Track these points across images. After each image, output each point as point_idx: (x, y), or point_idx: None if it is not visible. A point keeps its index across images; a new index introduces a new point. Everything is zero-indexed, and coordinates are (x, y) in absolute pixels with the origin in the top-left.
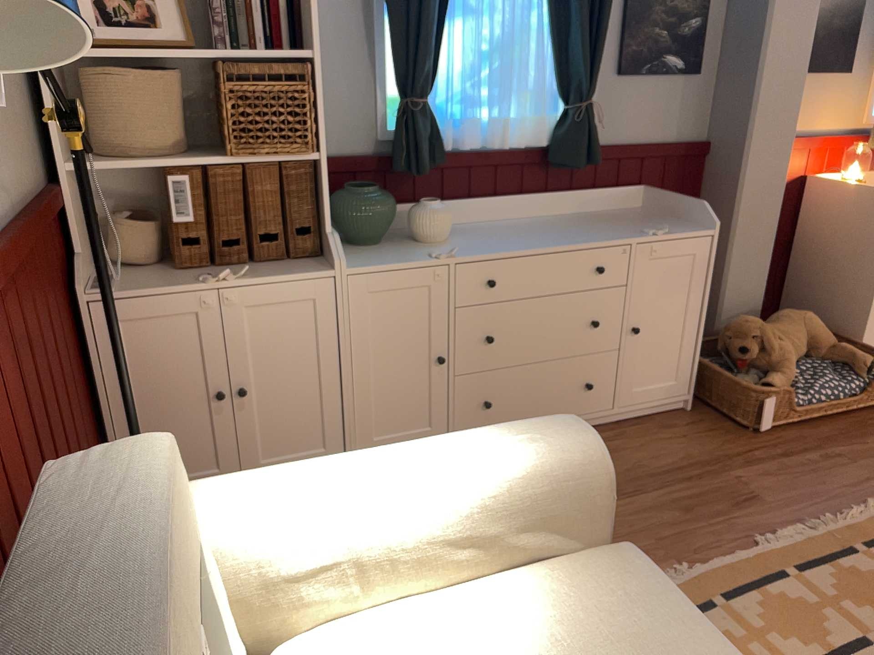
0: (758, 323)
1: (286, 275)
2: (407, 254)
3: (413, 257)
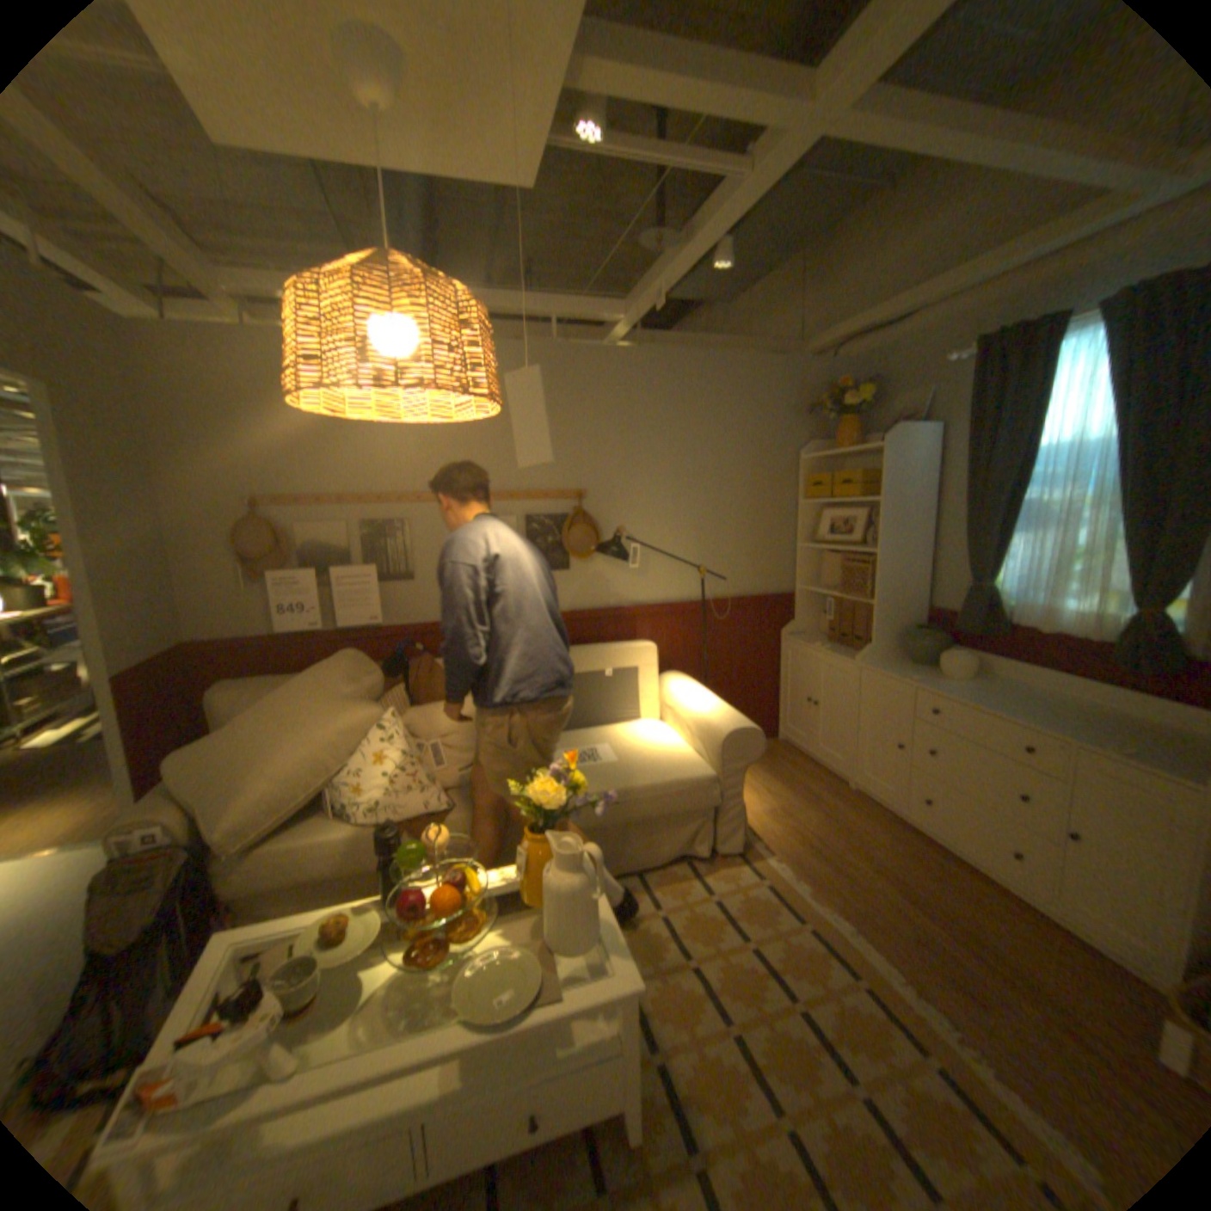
0: None
1: (841, 656)
2: (909, 673)
3: (901, 675)
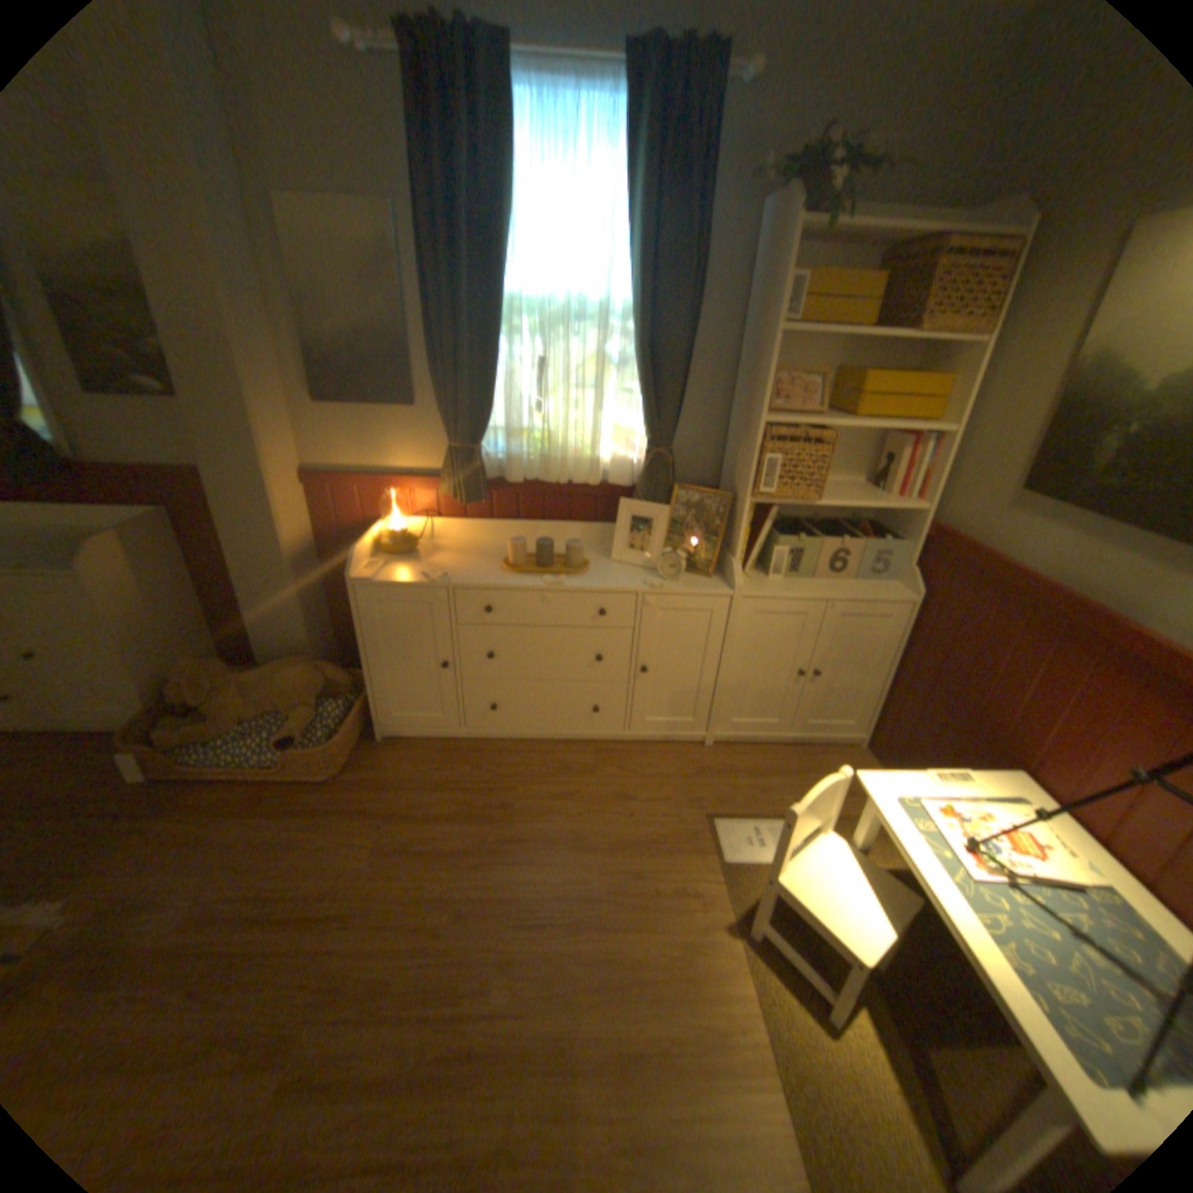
0: (191, 671)
1: None
2: None
3: None
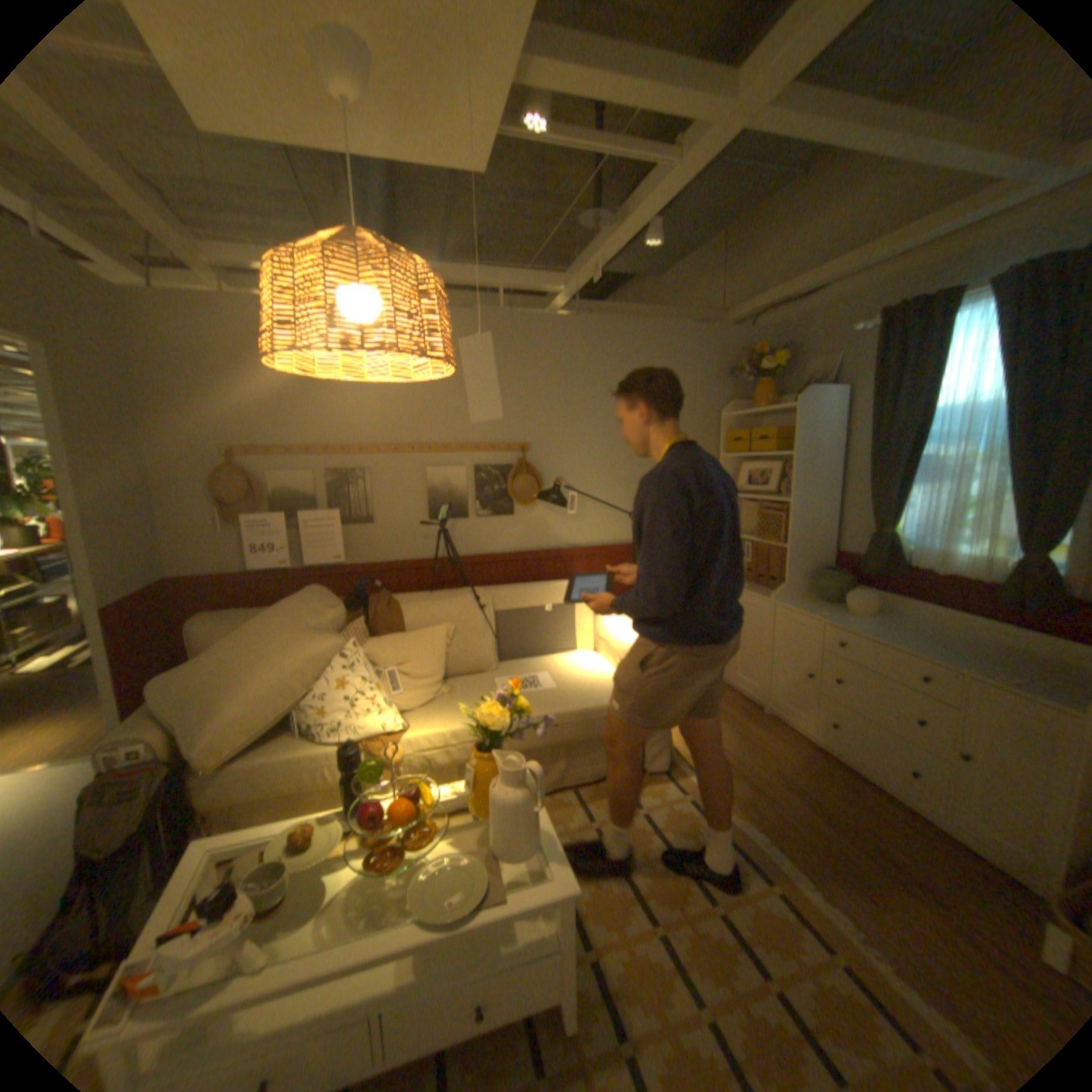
0: None
1: (757, 594)
2: (819, 610)
3: (812, 611)
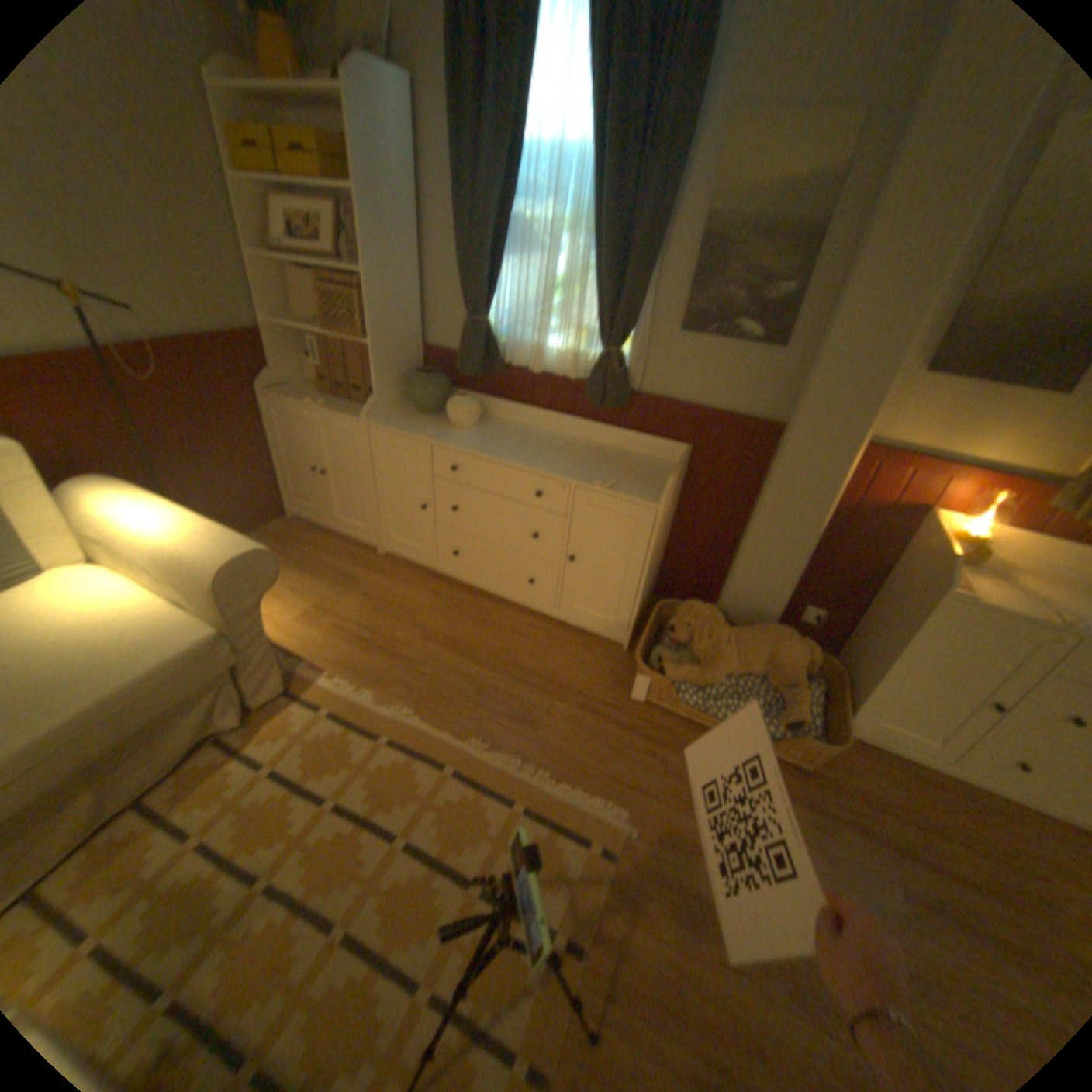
0: (701, 616)
1: (342, 416)
2: (420, 429)
3: (414, 432)
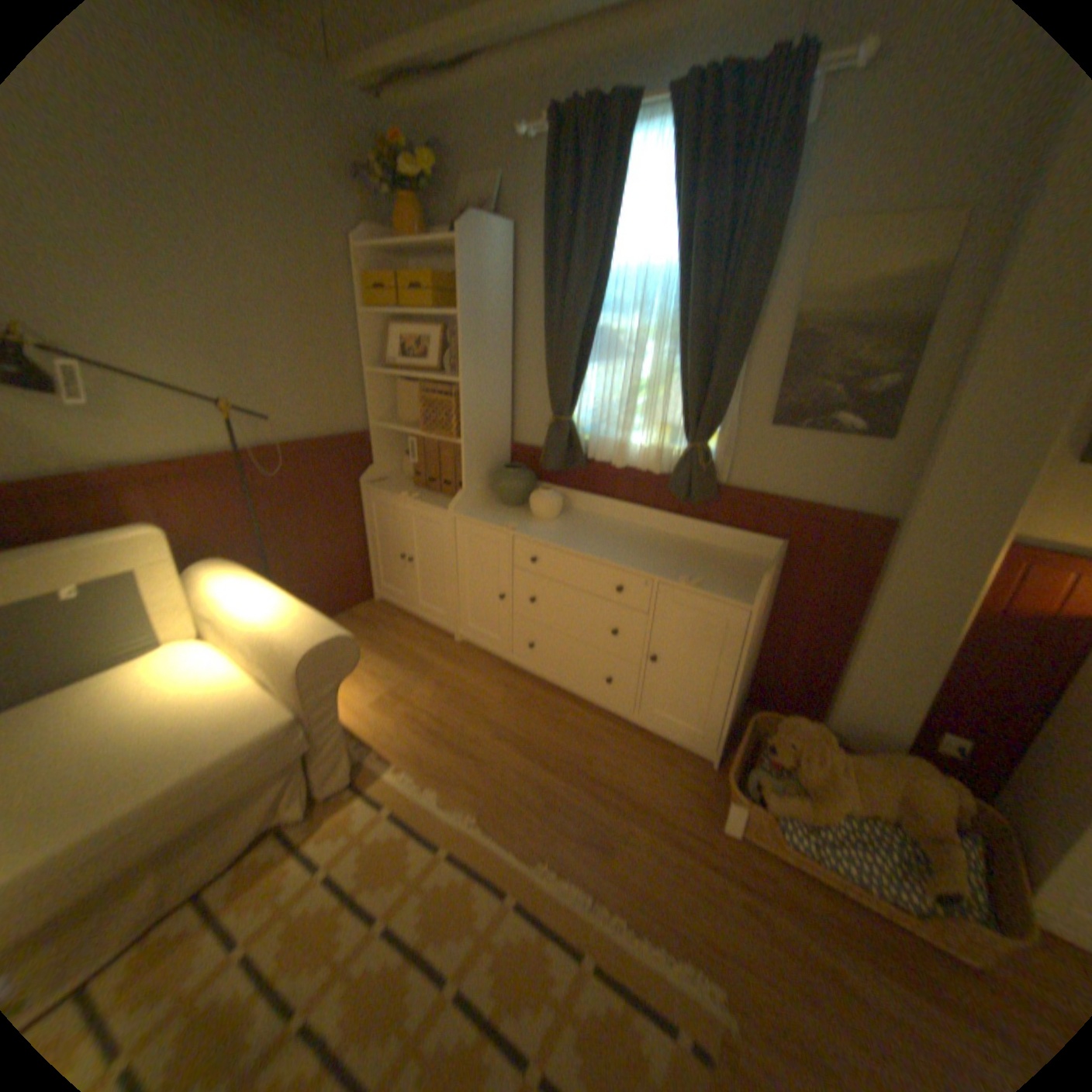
0: (810, 737)
1: (433, 507)
2: (504, 520)
3: (498, 523)
